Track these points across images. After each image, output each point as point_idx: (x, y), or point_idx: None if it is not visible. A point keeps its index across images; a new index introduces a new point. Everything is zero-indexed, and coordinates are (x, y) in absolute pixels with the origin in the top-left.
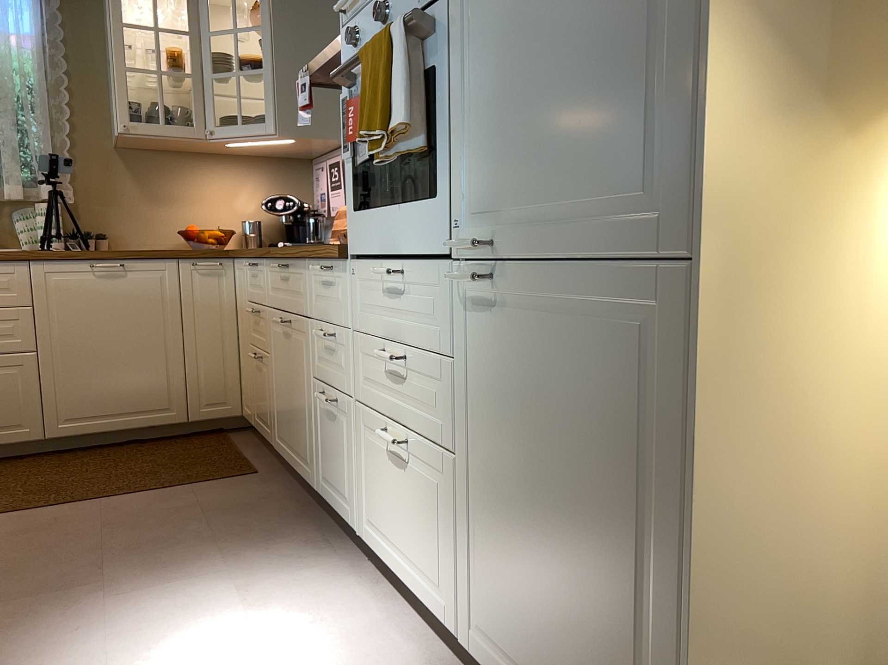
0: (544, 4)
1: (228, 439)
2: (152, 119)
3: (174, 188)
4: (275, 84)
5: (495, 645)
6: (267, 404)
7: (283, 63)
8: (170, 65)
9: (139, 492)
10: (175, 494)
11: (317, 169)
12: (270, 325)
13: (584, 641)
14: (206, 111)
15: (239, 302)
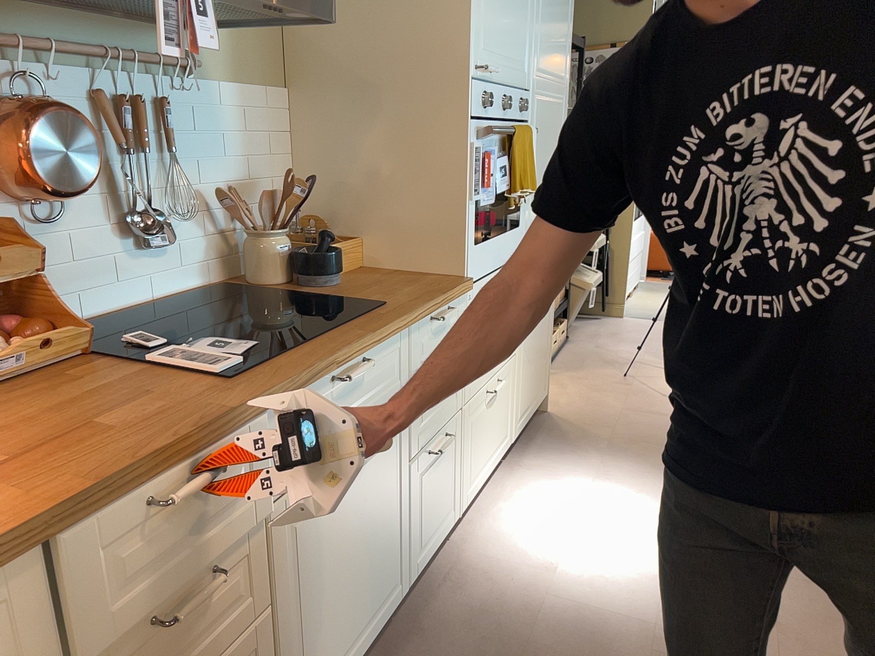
0: (547, 152)
1: None
2: None
3: None
4: None
5: (522, 415)
6: None
7: None
8: None
9: None
10: None
11: None
12: (277, 536)
13: (539, 364)
14: None
15: None
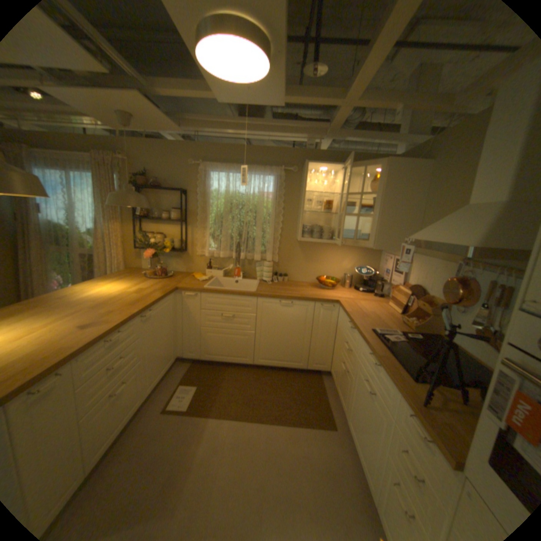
0: None
1: (323, 384)
2: (314, 232)
3: (317, 256)
4: (379, 223)
5: None
6: (347, 396)
7: (385, 212)
8: (326, 206)
9: (283, 425)
10: (298, 435)
11: (388, 257)
12: (358, 368)
13: None
14: (339, 230)
15: (339, 326)
